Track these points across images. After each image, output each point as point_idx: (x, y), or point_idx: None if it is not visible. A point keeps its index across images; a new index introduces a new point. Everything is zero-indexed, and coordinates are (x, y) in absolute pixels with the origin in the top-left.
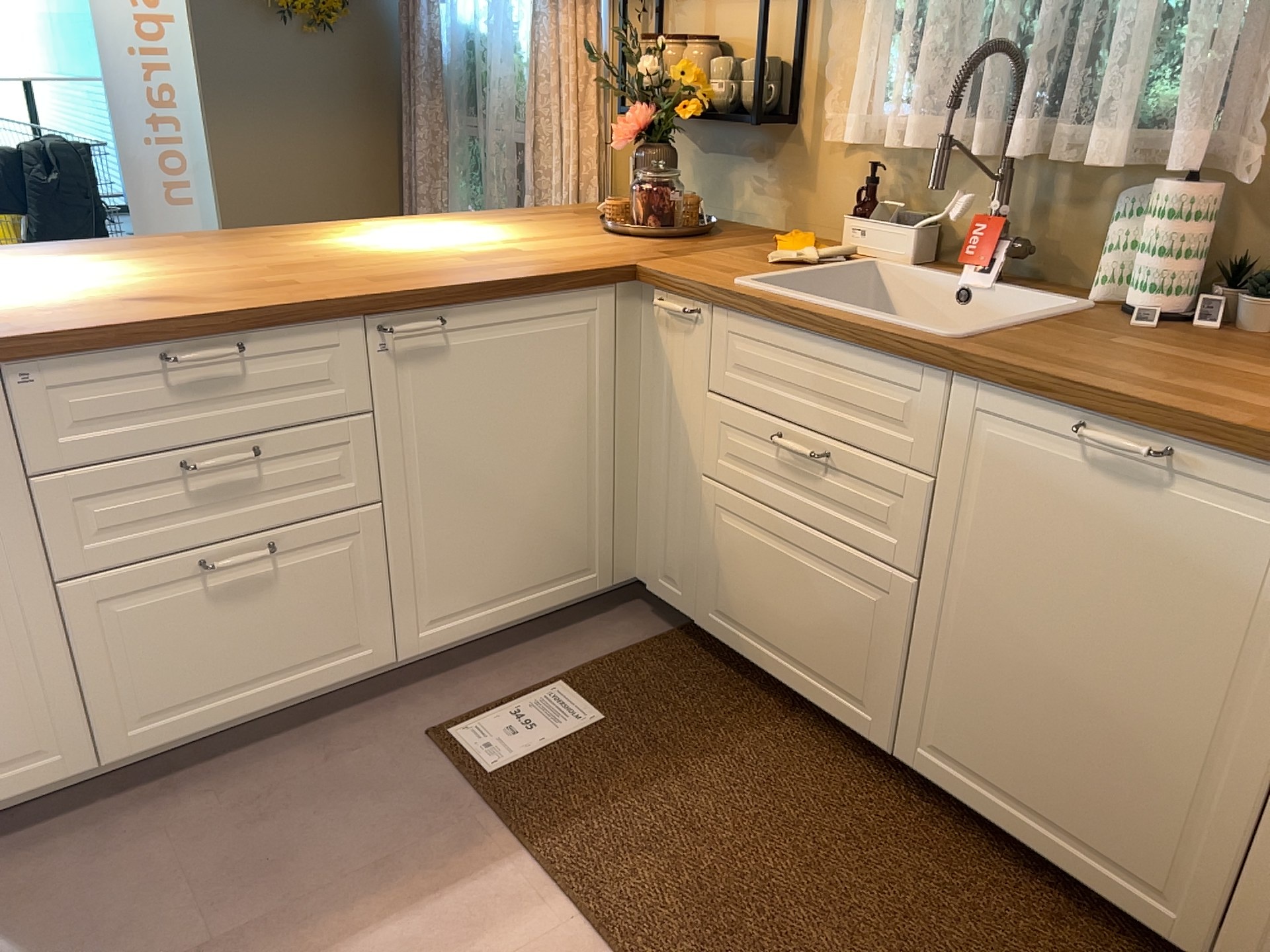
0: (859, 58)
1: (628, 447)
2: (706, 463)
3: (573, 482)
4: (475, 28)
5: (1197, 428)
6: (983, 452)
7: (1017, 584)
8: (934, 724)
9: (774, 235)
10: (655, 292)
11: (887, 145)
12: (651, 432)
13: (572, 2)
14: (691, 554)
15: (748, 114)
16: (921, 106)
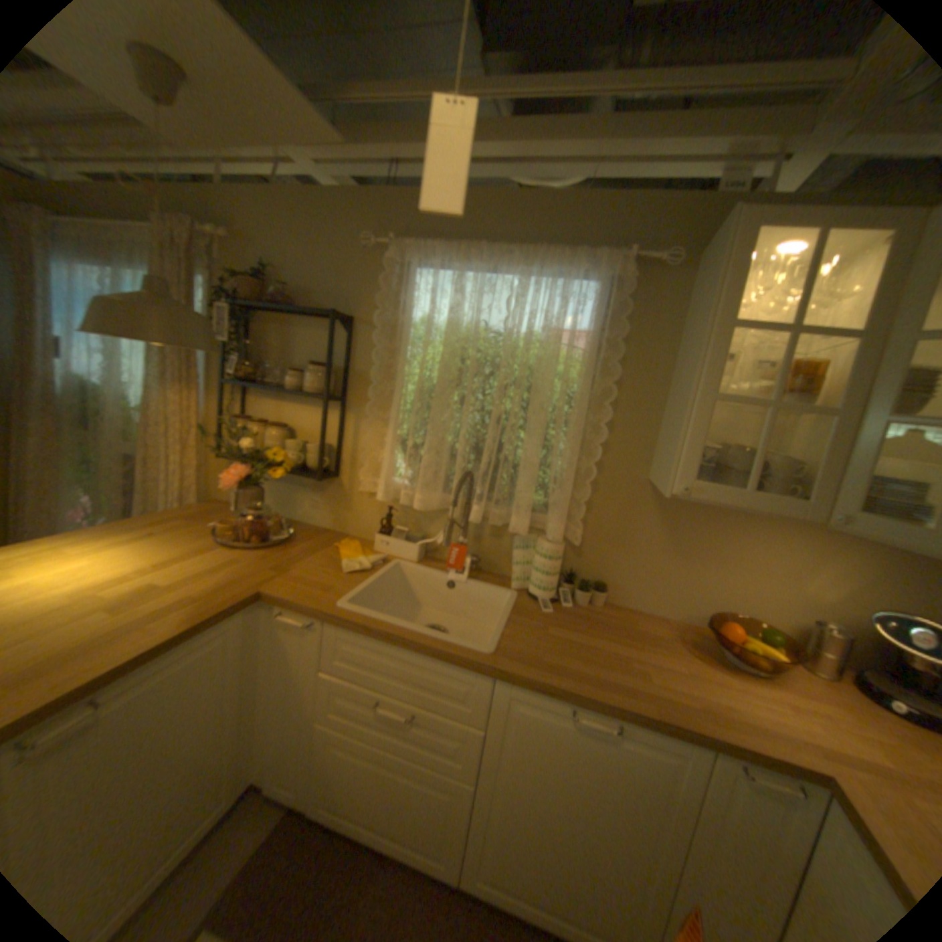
0: (385, 457)
1: (247, 705)
2: (316, 717)
3: (207, 754)
4: (84, 376)
5: (638, 720)
6: (515, 721)
7: (538, 791)
8: (487, 869)
9: (328, 535)
10: (272, 606)
11: (402, 502)
12: (266, 692)
13: (177, 385)
14: (302, 773)
15: (309, 468)
16: (421, 487)
